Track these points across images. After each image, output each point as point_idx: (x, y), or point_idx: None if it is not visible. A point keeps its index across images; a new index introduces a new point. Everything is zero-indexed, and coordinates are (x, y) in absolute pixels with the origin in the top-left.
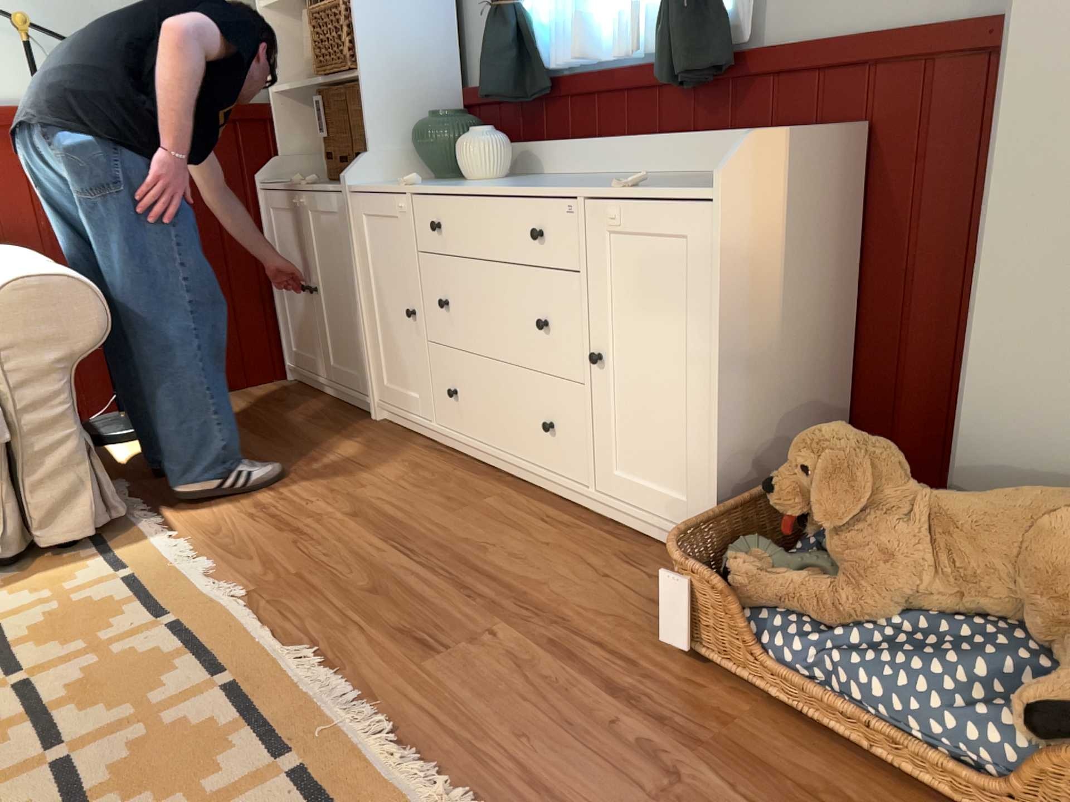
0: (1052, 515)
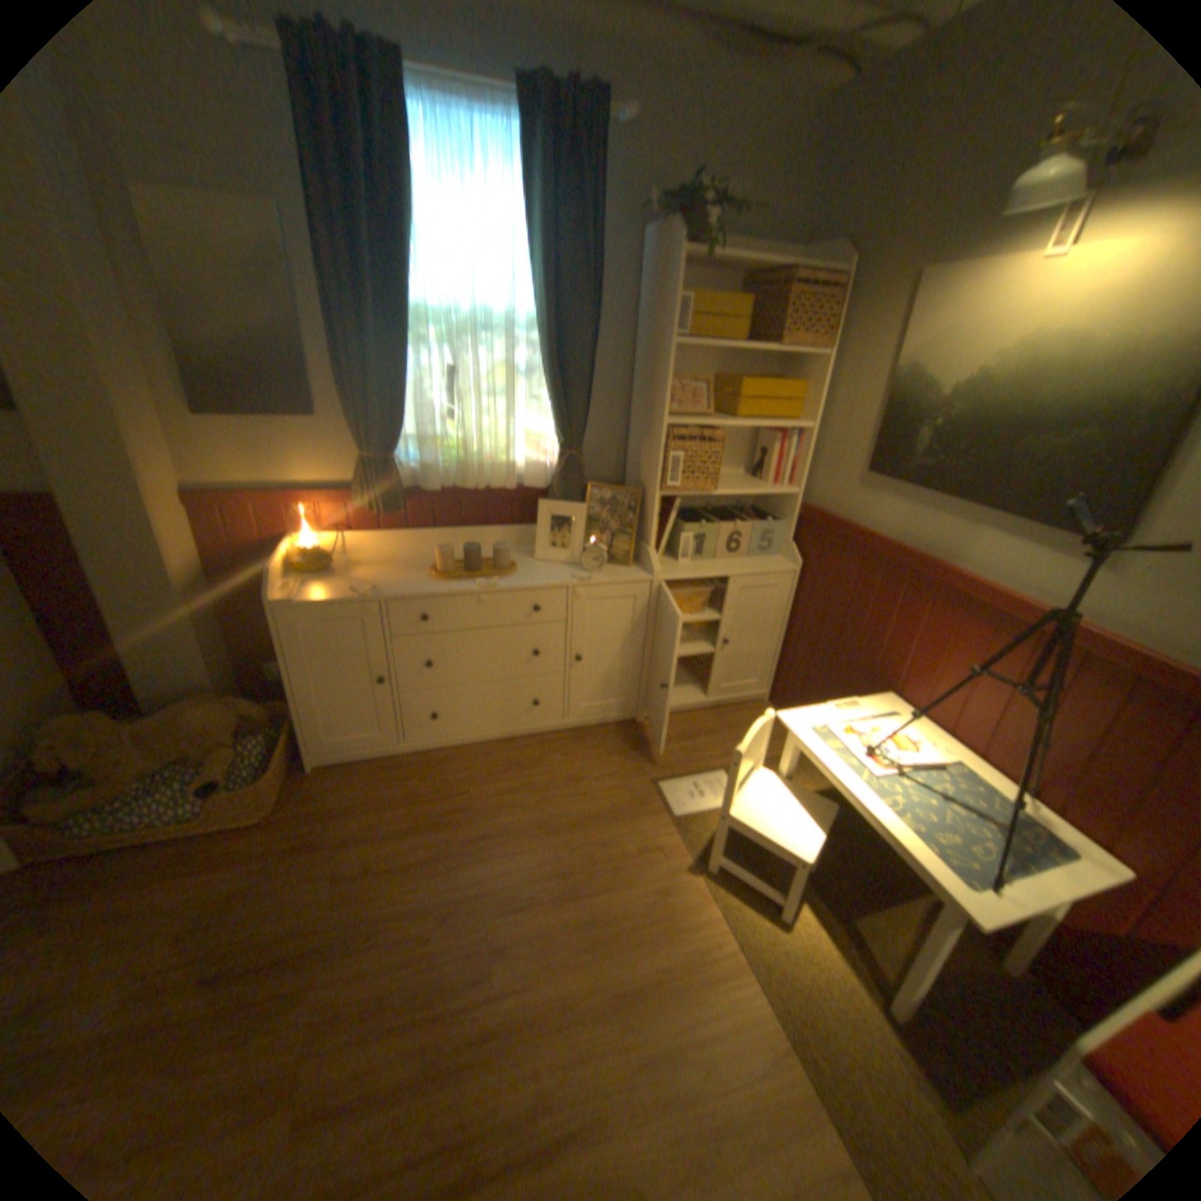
0: (183, 719)
